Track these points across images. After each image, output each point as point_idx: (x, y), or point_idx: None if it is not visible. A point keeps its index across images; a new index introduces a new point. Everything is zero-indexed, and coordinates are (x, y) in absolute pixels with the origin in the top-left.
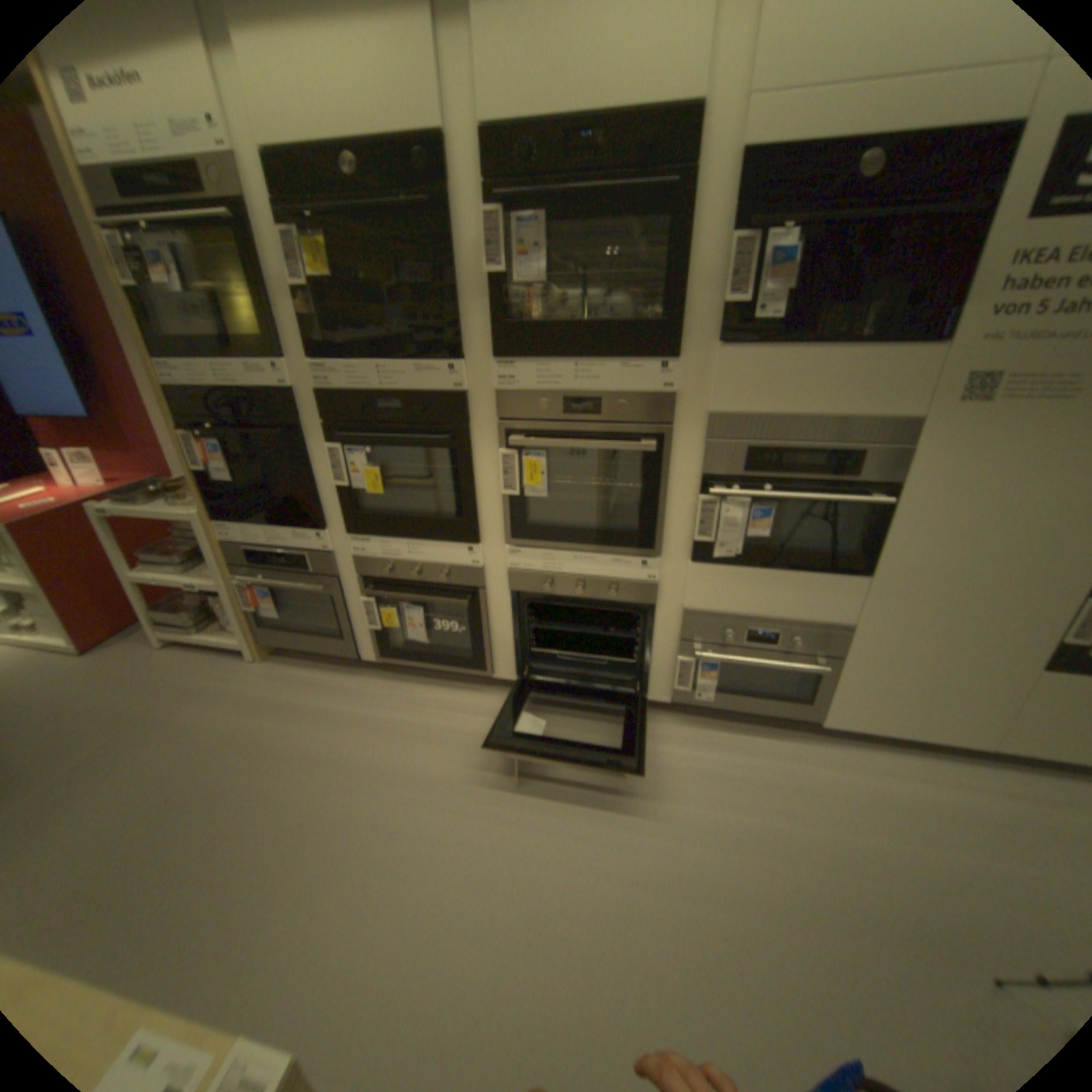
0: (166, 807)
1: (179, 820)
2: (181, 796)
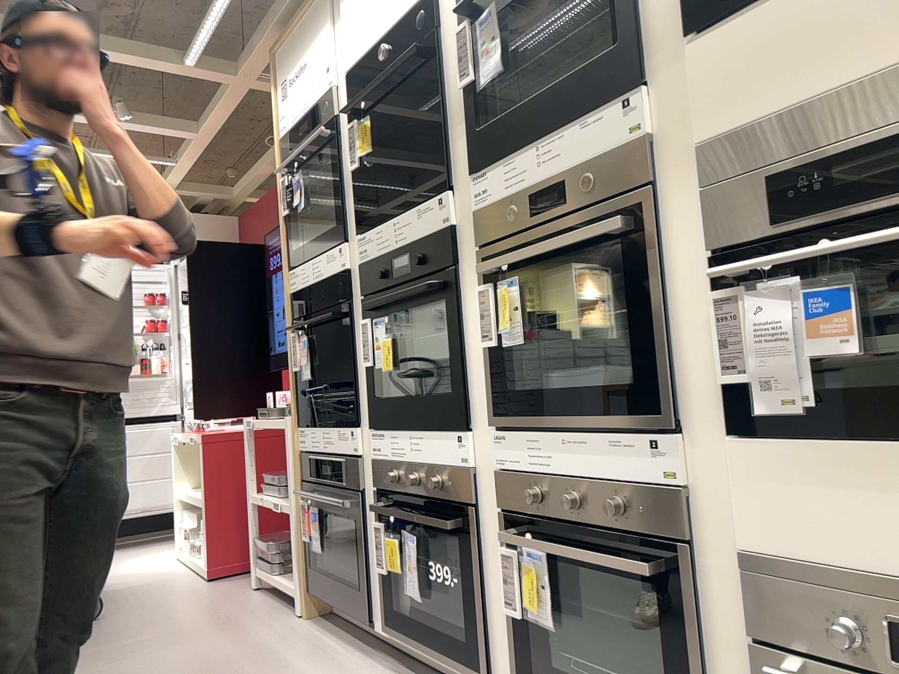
0: None
1: None
2: None
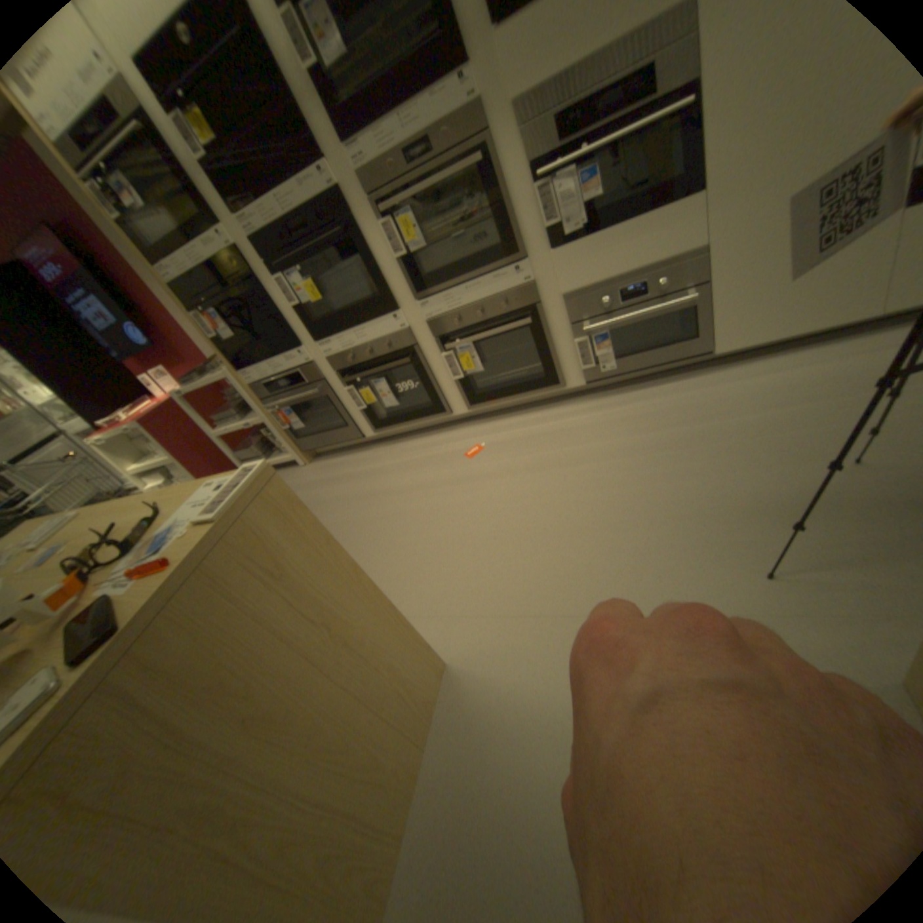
0: None
1: None
2: None
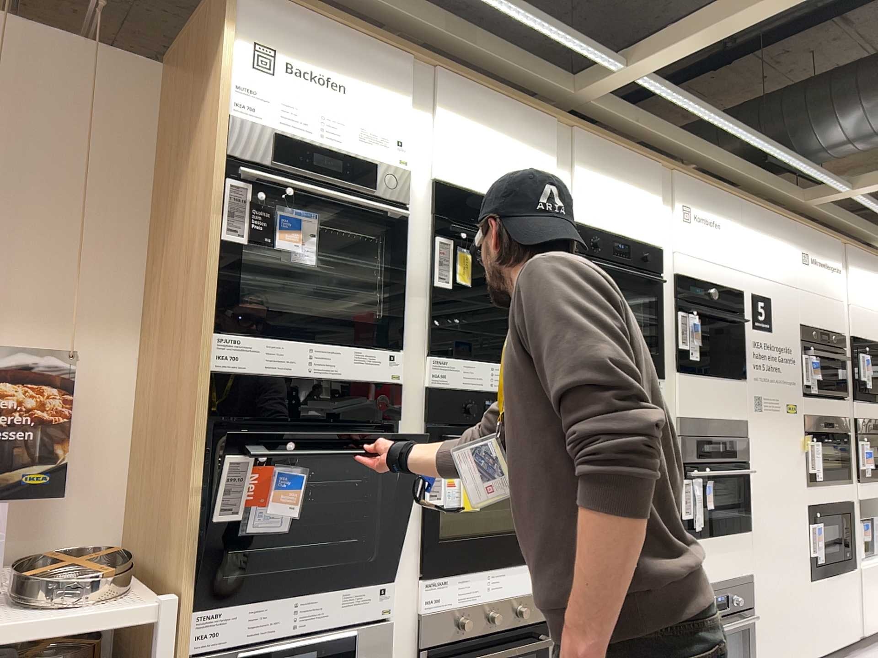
0: None
1: None
2: None
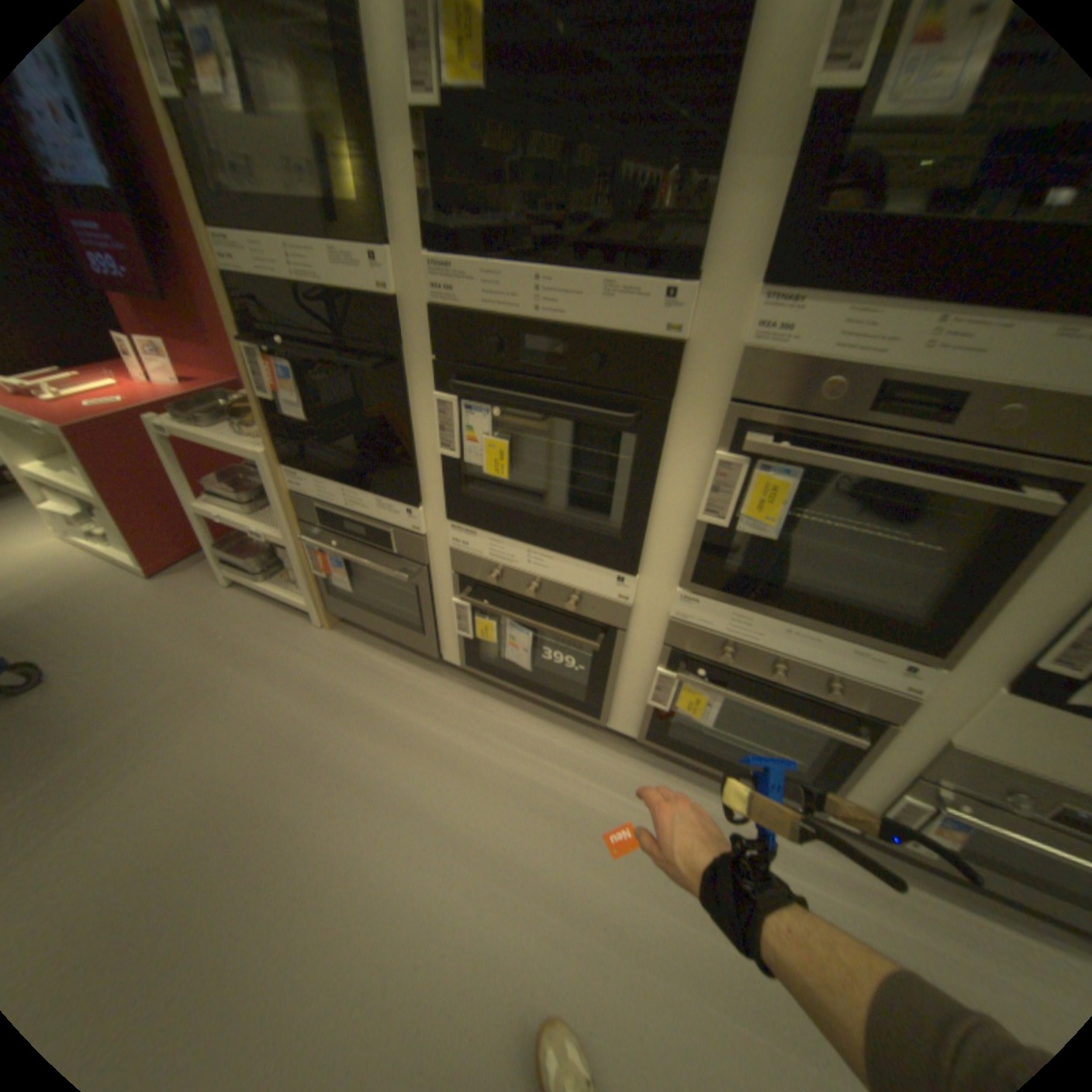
0: (205, 817)
1: (216, 841)
2: (222, 805)
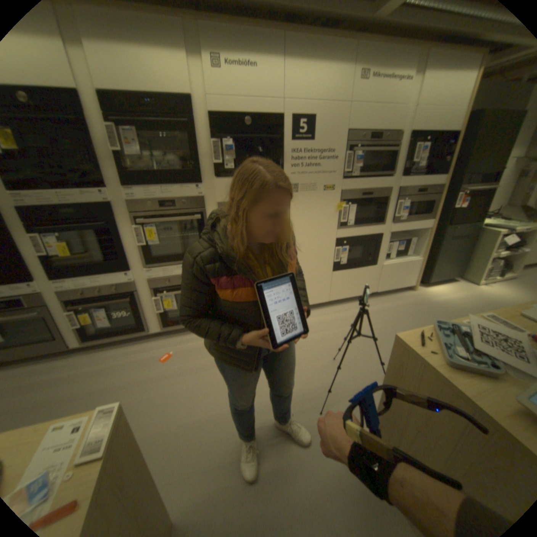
0: None
1: None
2: None
